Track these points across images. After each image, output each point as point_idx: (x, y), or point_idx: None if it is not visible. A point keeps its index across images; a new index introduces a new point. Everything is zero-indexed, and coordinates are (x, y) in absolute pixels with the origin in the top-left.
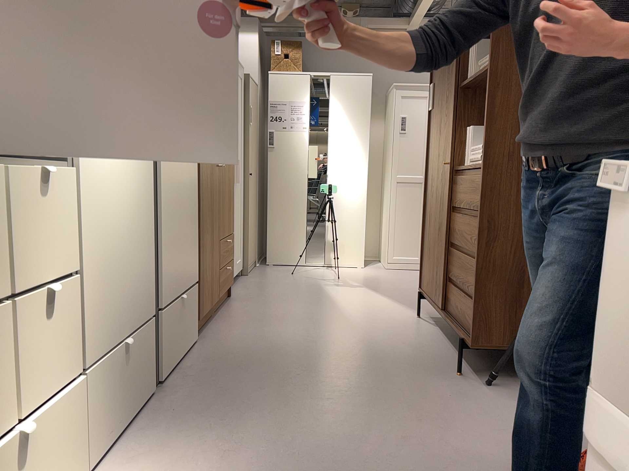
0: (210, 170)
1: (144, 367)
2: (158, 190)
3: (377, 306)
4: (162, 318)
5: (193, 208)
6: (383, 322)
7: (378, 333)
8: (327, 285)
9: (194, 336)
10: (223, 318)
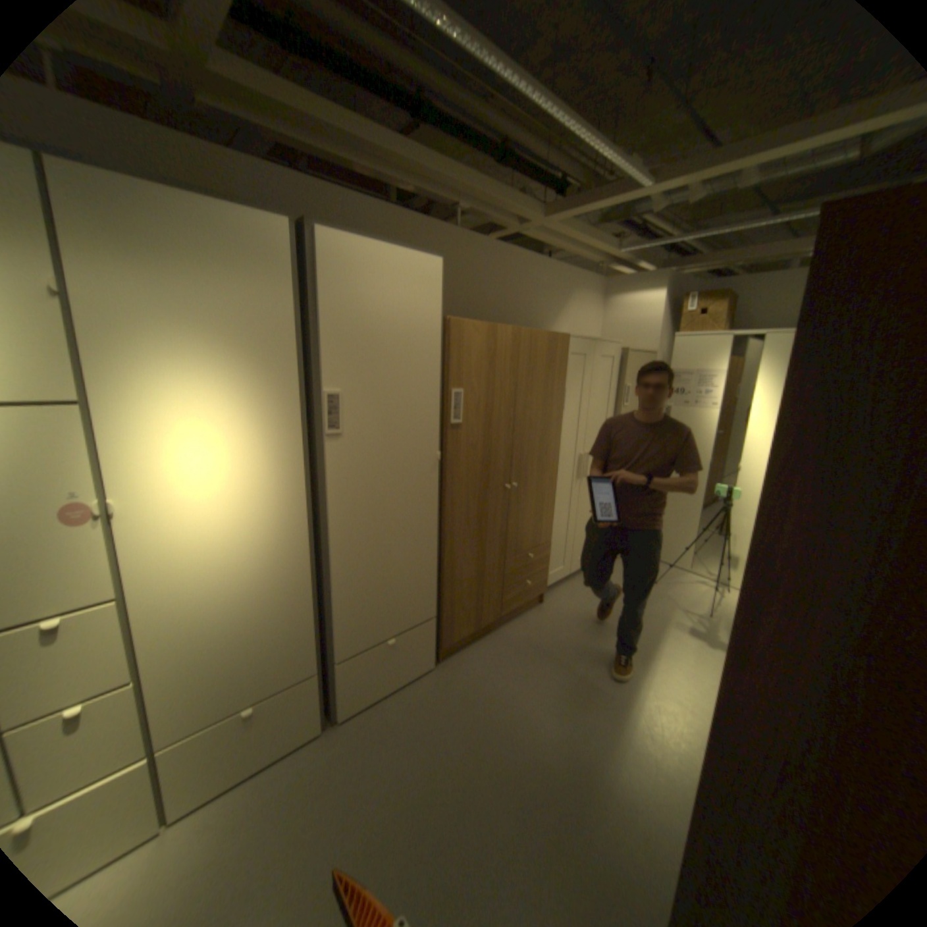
0: (481, 499)
1: (294, 720)
2: (331, 560)
3: (702, 711)
4: (339, 670)
5: (427, 550)
6: (672, 756)
7: (634, 782)
8: (677, 626)
9: (425, 667)
10: (498, 639)
